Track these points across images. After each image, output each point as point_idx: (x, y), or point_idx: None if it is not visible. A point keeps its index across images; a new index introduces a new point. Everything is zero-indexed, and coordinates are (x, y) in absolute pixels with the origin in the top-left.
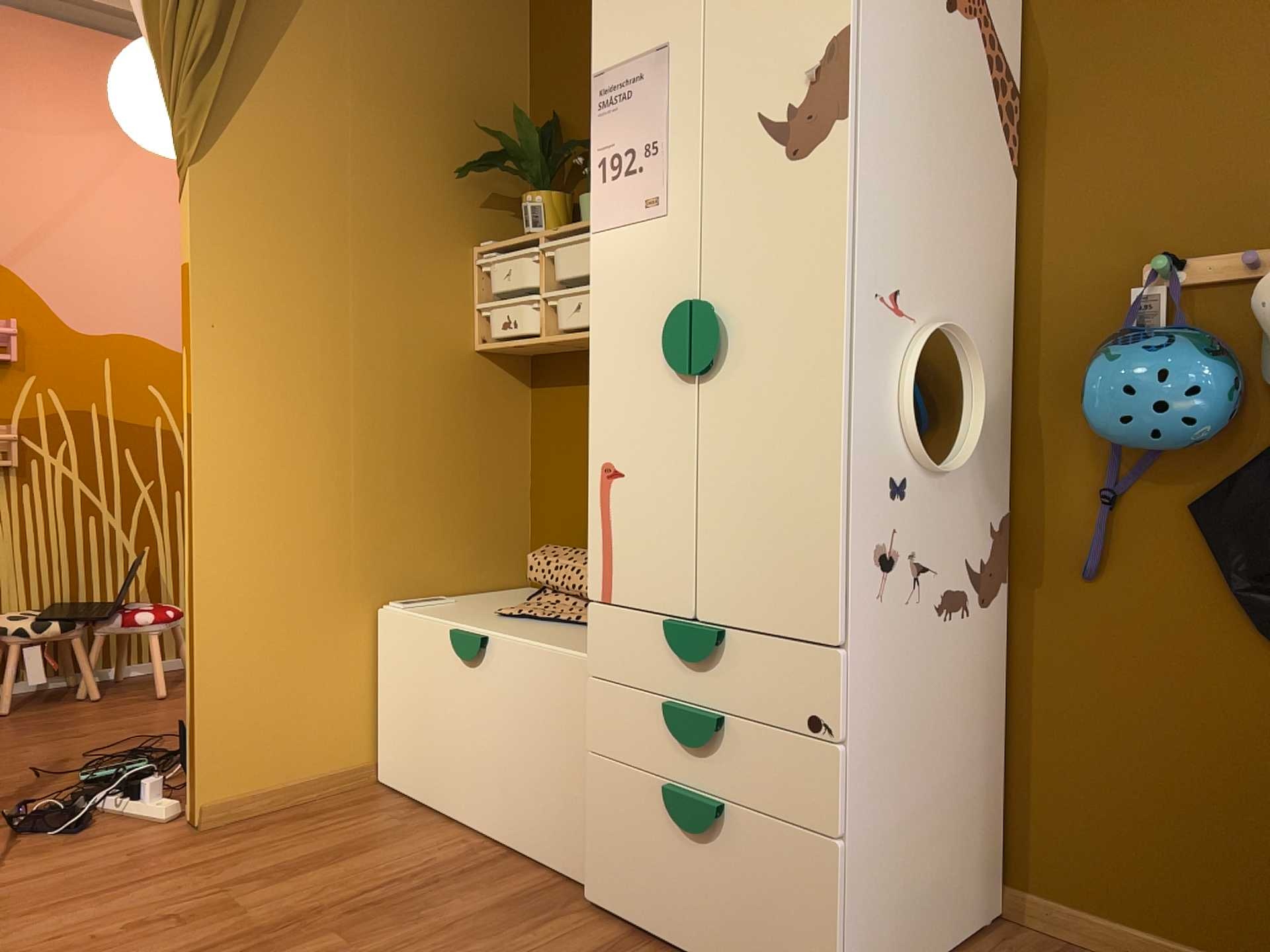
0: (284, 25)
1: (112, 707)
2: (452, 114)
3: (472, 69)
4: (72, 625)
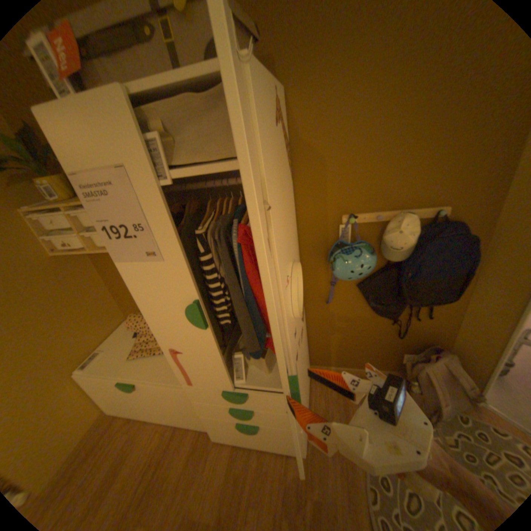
0: None
1: None
2: None
3: None
4: None
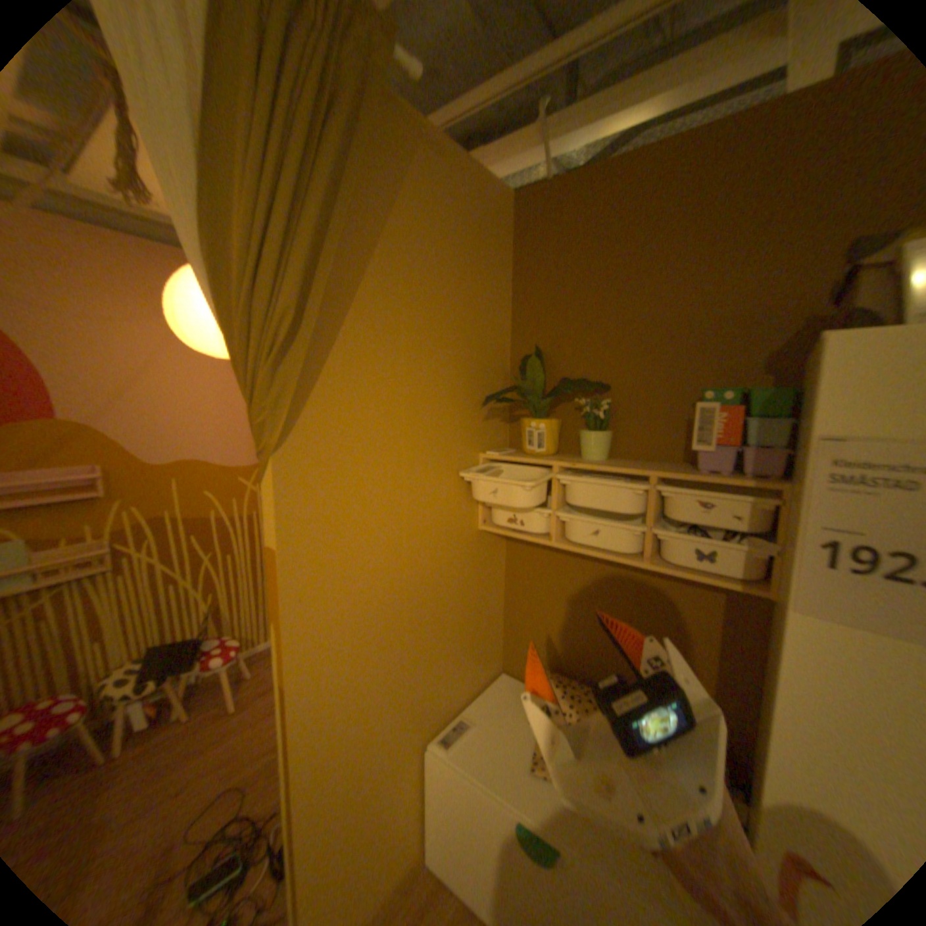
0: (350, 288)
1: (200, 733)
2: (468, 350)
3: (480, 310)
4: (164, 681)
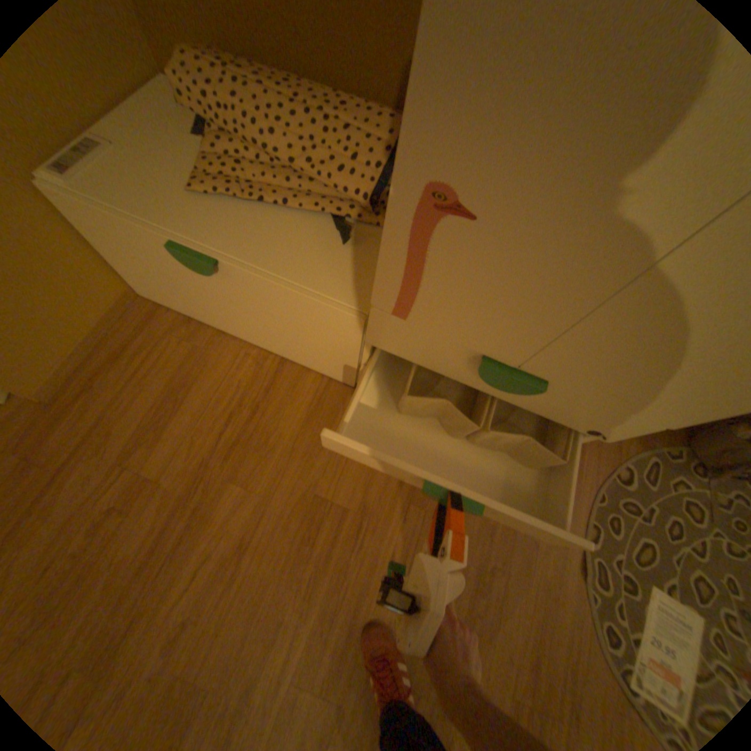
0: None
1: None
2: None
3: None
4: None
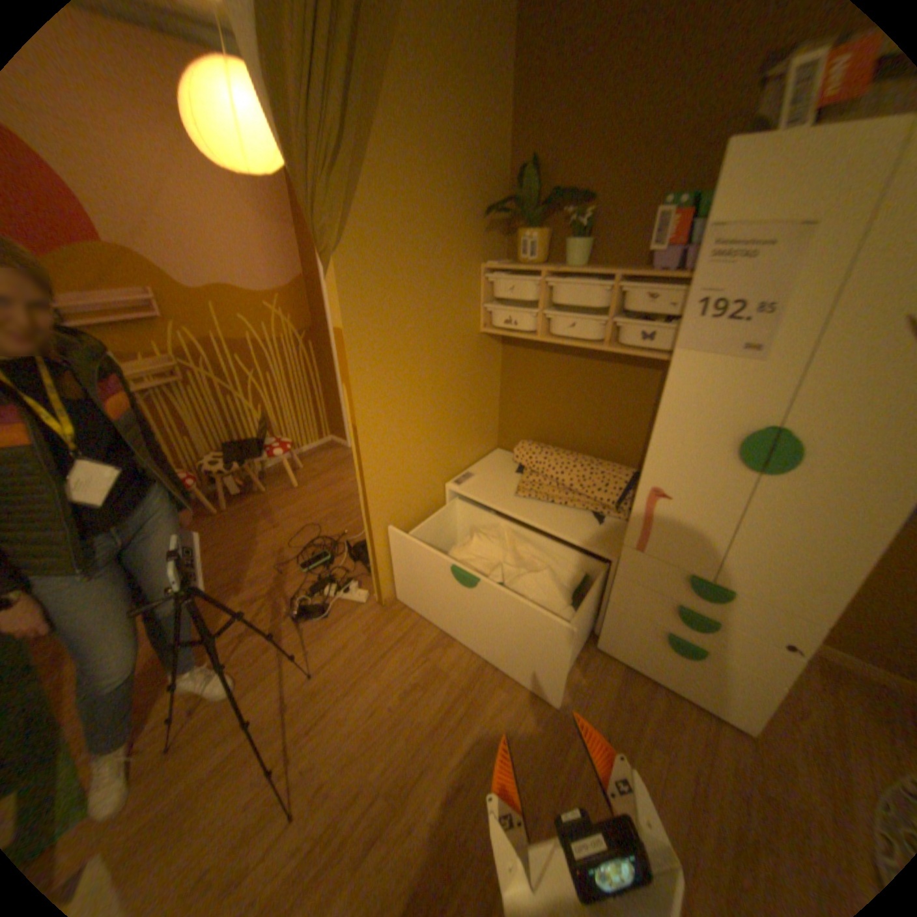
0: (371, 99)
1: (276, 499)
2: (470, 161)
3: (481, 115)
4: (242, 464)
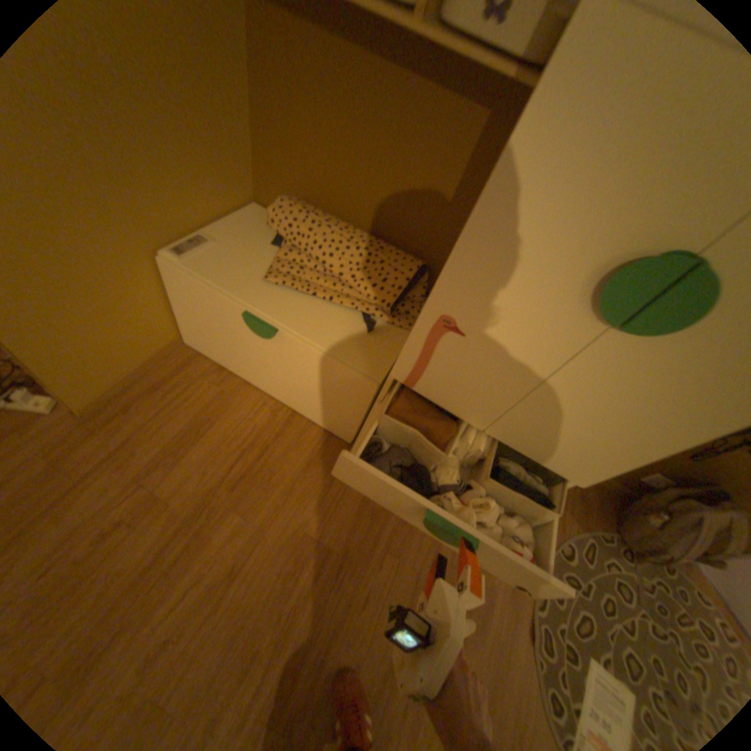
0: None
1: None
2: None
3: None
4: None
